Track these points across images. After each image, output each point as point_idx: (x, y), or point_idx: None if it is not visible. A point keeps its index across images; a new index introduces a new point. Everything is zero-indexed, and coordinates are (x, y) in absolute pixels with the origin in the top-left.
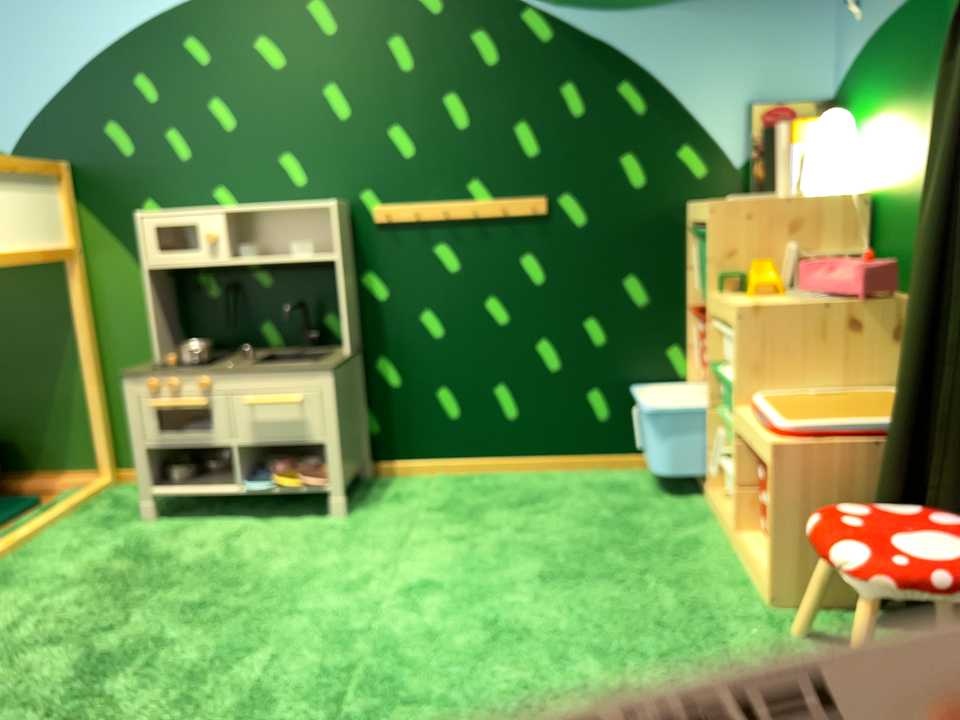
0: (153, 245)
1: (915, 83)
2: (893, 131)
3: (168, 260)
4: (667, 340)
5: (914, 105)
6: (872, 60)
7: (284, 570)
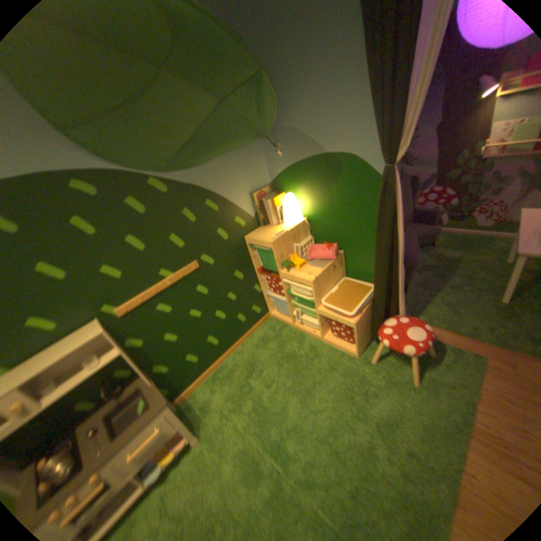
0: None
1: (322, 186)
2: (312, 199)
3: None
4: (253, 284)
5: (323, 193)
6: (293, 174)
7: (216, 496)
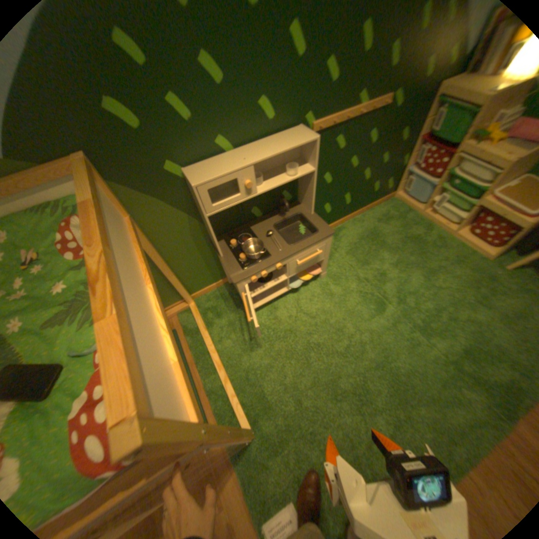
0: (211, 202)
1: None
2: None
3: (222, 207)
4: (406, 153)
5: None
6: None
7: (343, 314)
